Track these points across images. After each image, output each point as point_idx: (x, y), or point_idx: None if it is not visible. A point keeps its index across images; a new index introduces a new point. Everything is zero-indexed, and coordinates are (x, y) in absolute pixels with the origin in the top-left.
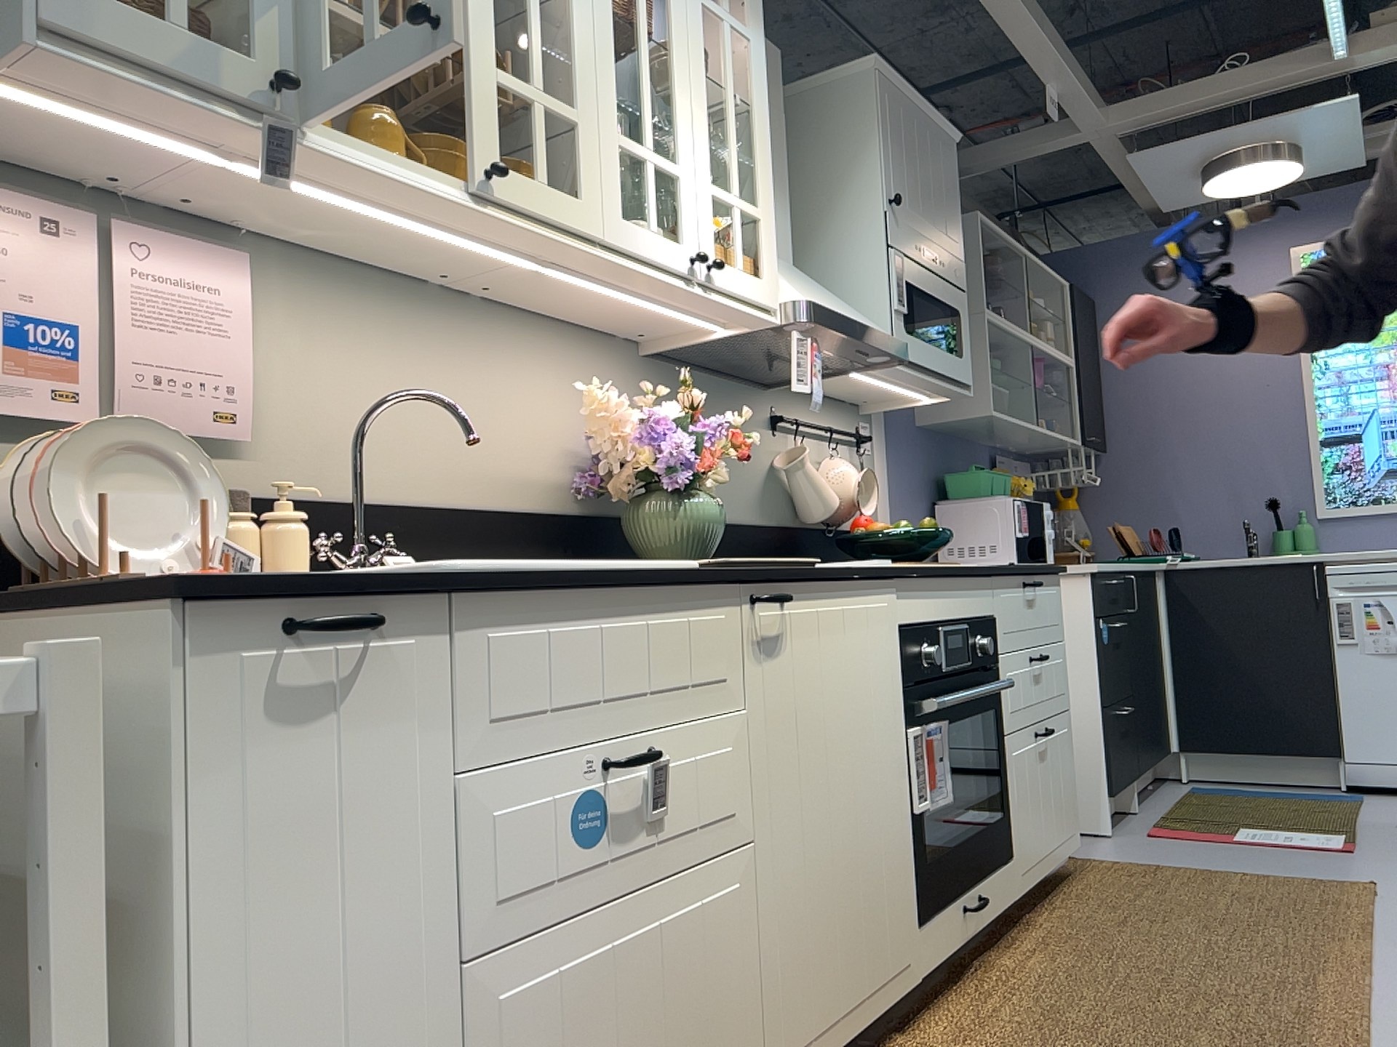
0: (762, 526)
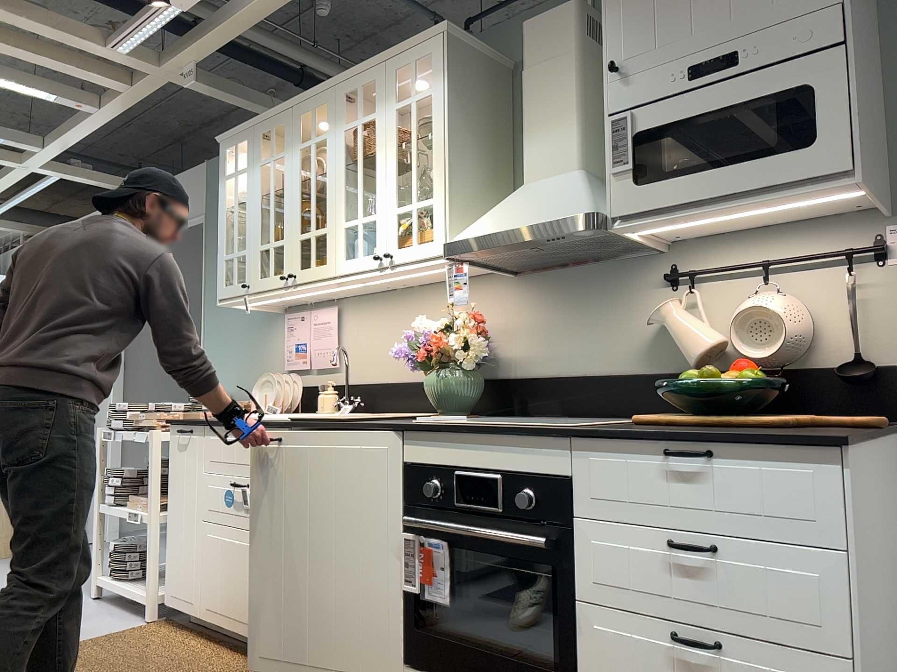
0: (638, 374)
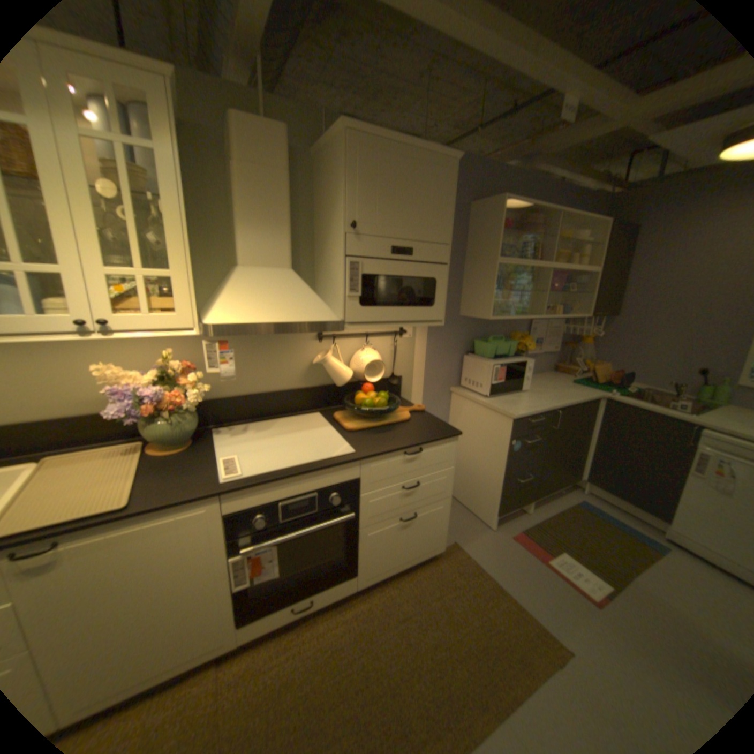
0: (300, 389)
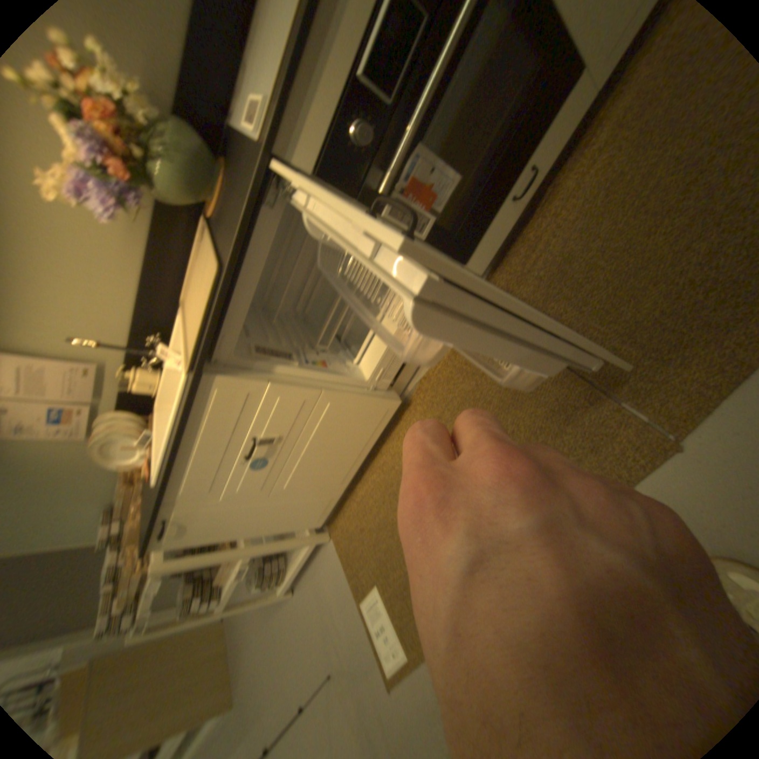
0: None
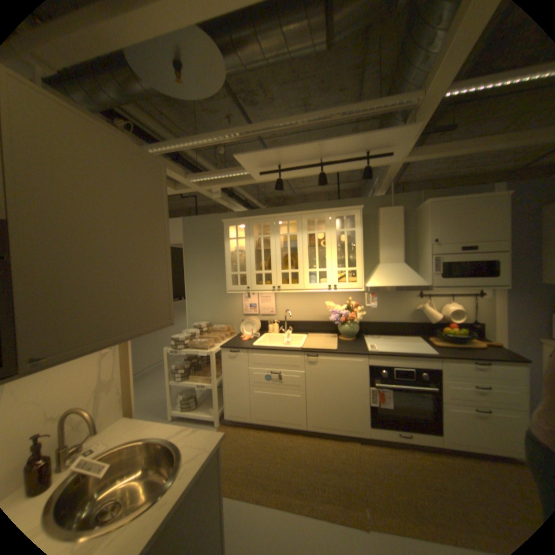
0: (409, 323)
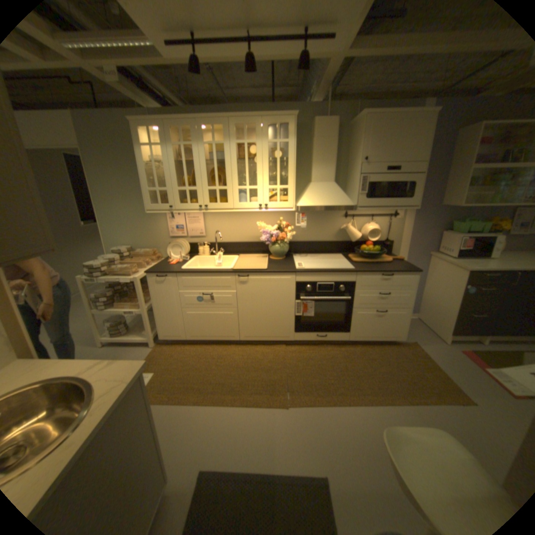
0: (333, 242)
